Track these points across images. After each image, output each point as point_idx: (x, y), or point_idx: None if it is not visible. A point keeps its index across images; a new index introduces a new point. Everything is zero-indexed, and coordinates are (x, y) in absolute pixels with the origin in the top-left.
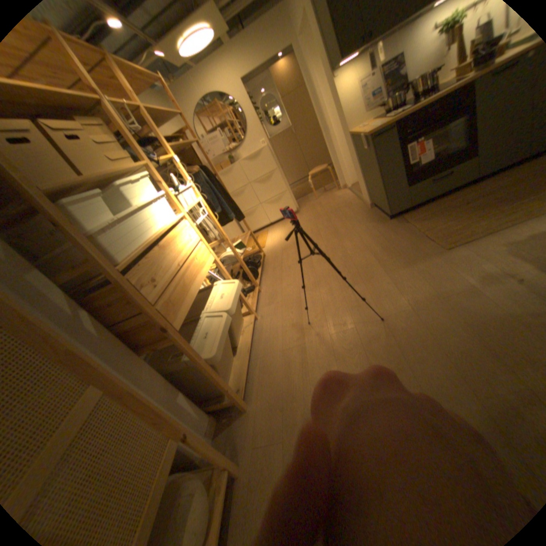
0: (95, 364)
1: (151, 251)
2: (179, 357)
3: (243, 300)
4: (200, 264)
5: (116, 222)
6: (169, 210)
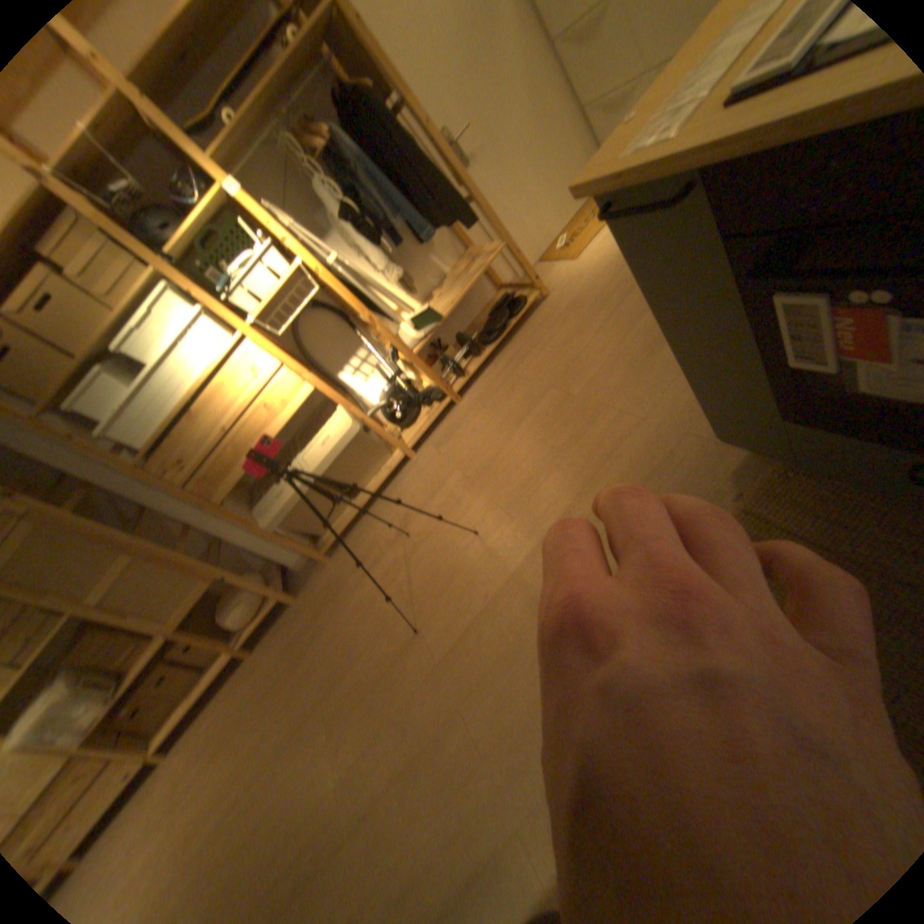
0: (125, 536)
1: (175, 421)
2: (254, 503)
3: (382, 435)
4: (272, 409)
5: (121, 403)
6: (214, 329)
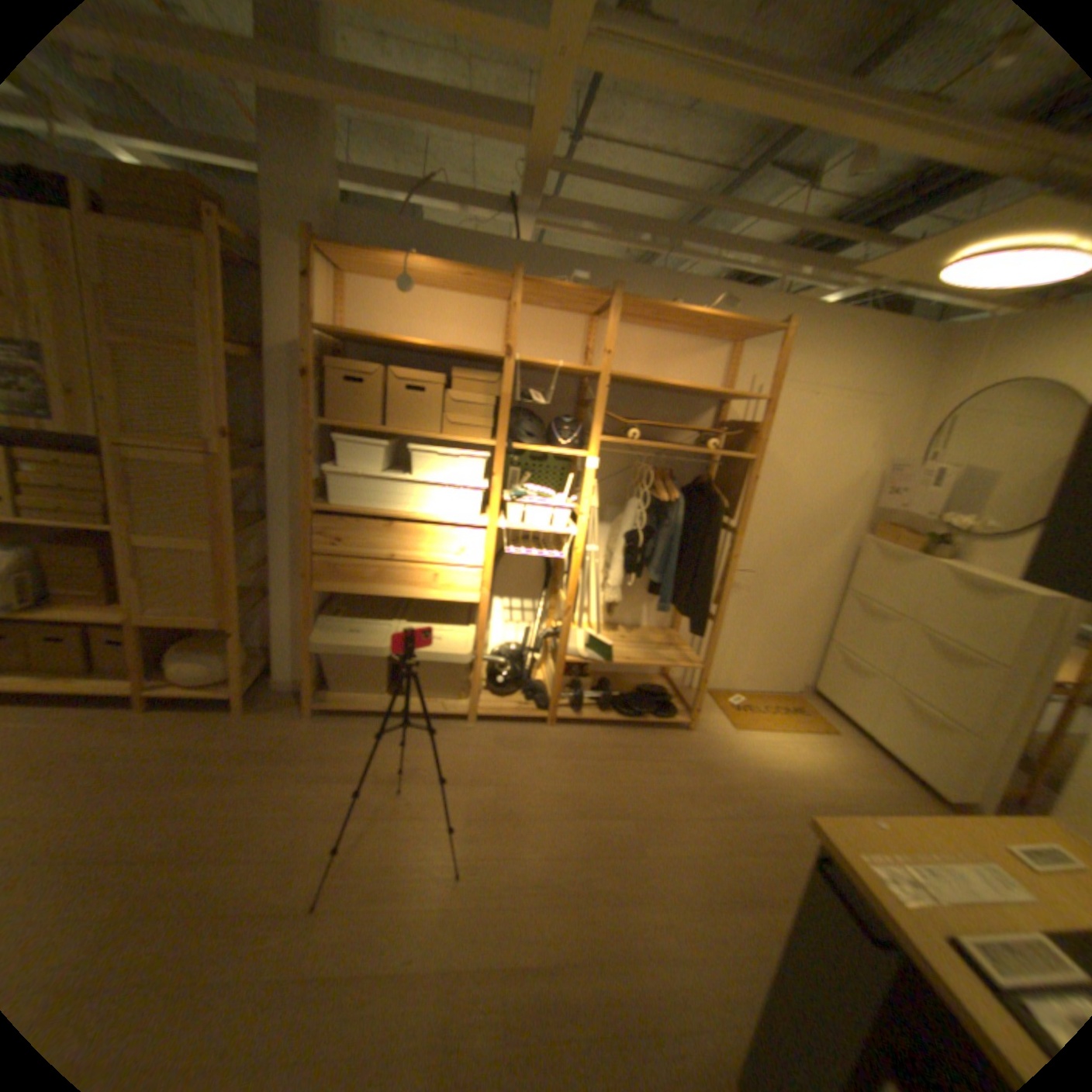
0: (227, 540)
1: (371, 523)
2: (326, 616)
3: (471, 685)
4: (434, 586)
5: (362, 478)
6: (472, 509)
